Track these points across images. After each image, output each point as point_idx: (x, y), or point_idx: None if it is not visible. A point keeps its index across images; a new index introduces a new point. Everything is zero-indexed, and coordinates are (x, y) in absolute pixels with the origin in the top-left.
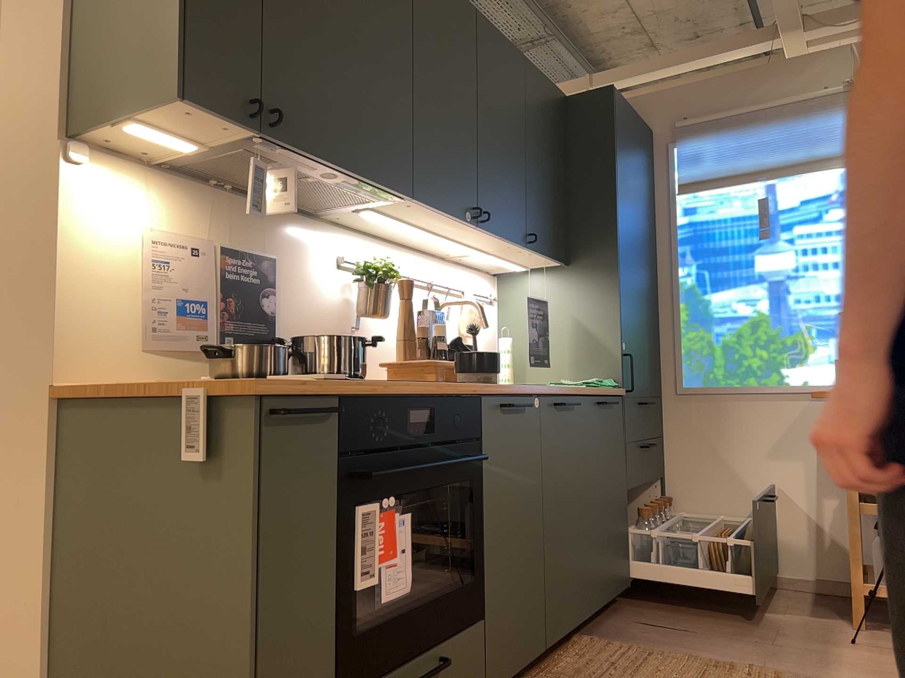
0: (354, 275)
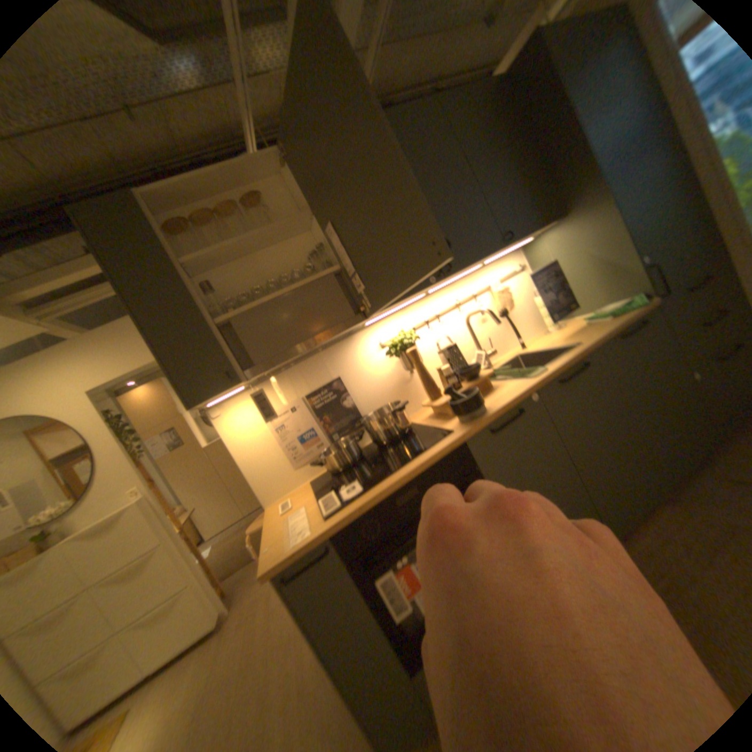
0: (388, 353)
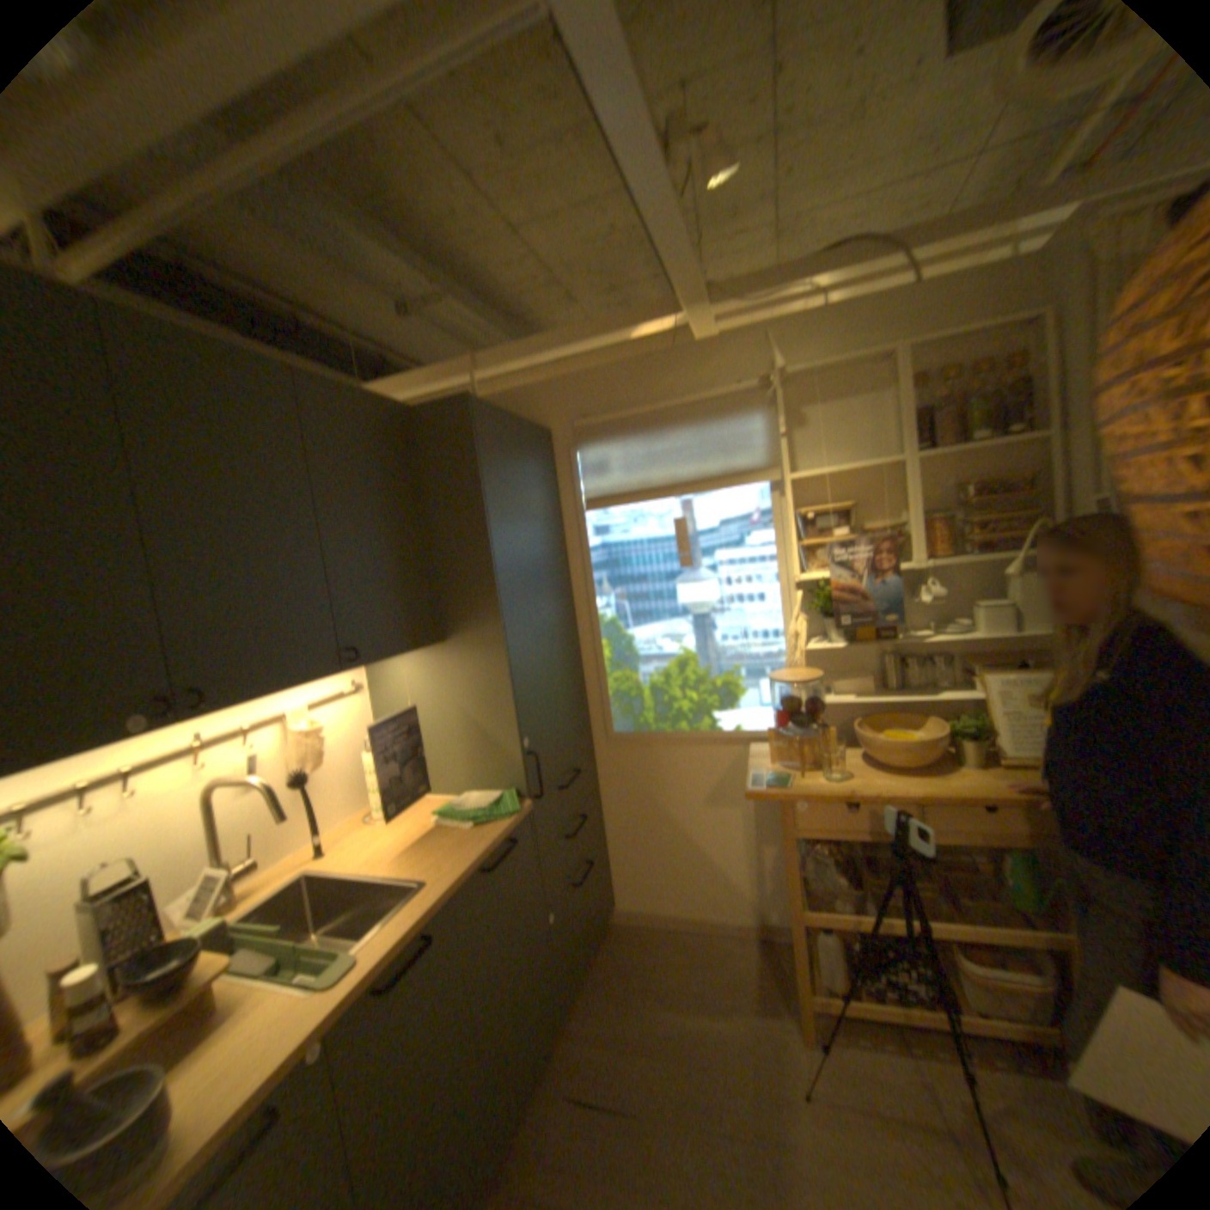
0: None
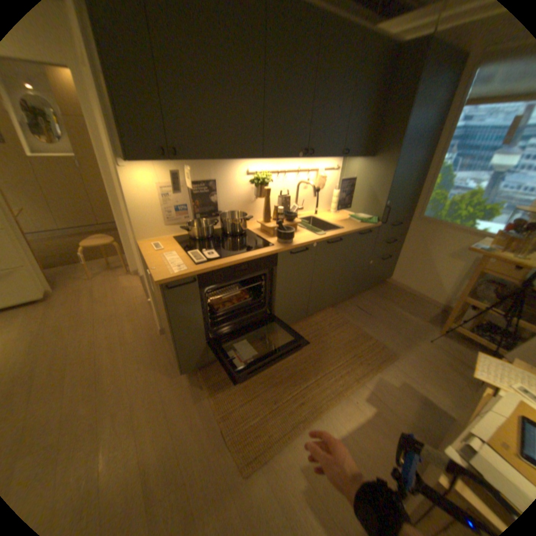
0: (250, 182)
